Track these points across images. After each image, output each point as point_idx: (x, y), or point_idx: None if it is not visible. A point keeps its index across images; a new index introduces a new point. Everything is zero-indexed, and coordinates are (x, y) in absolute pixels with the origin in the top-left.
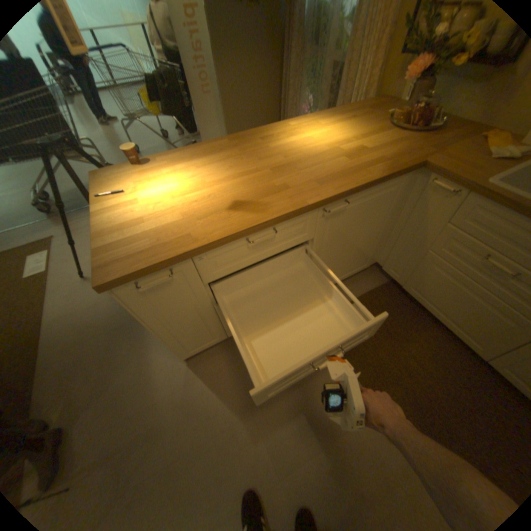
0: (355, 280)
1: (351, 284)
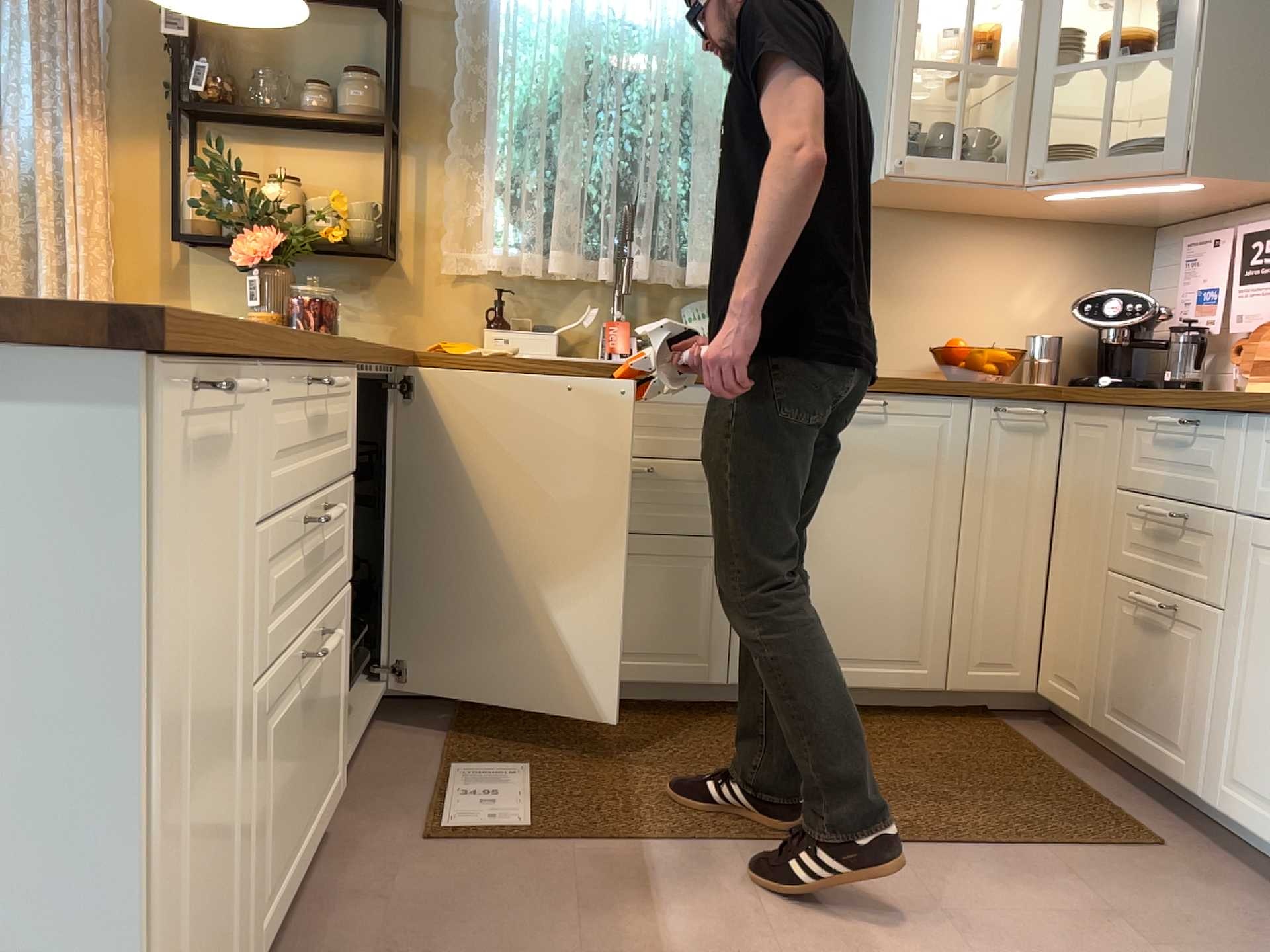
0: (388, 742)
1: (389, 750)
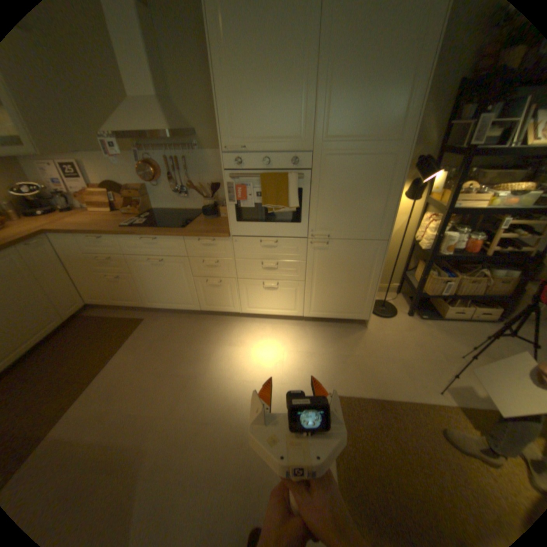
0: None
1: None
